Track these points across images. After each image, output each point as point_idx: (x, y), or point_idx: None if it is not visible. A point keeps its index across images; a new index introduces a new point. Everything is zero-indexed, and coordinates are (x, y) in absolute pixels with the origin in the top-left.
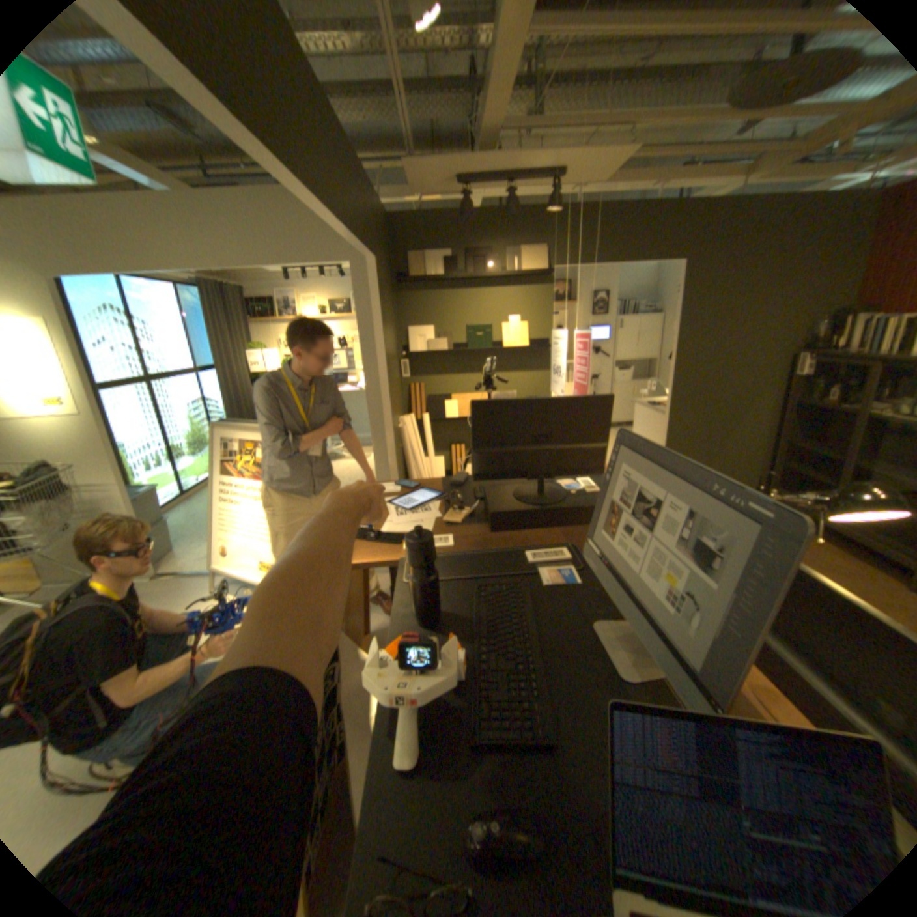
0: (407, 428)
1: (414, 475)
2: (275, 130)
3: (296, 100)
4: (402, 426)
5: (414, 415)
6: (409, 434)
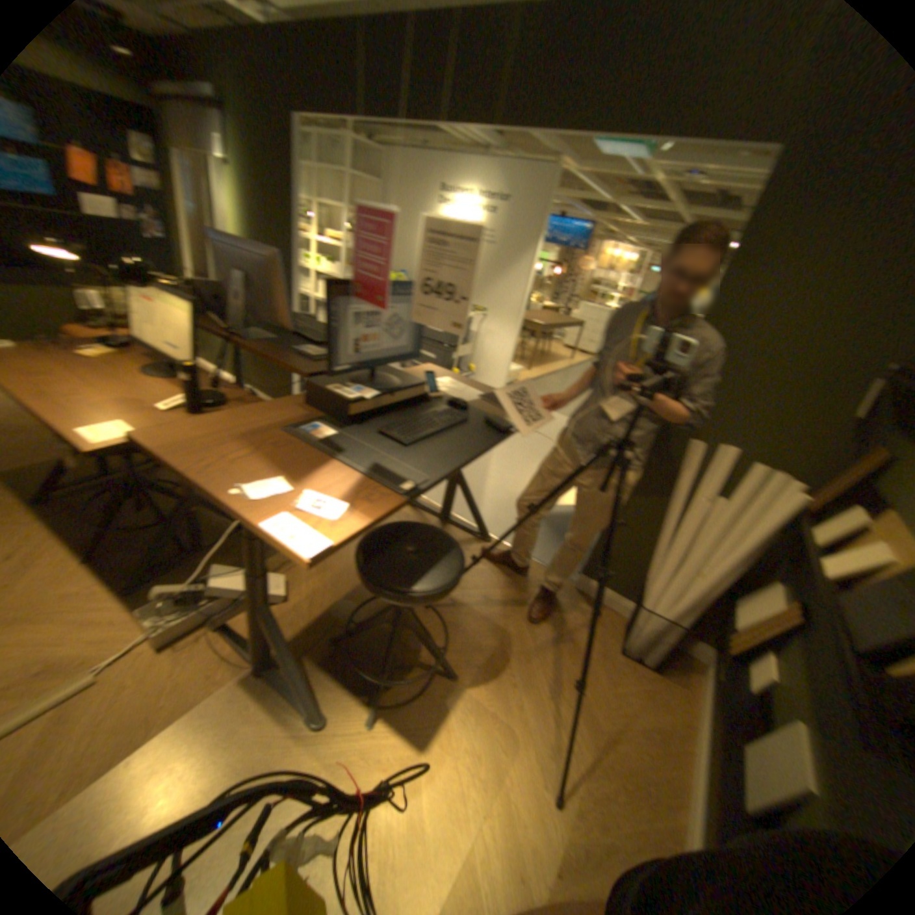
0: (719, 465)
1: (667, 526)
2: (455, 110)
3: (500, 68)
4: (698, 445)
5: (801, 490)
6: (713, 476)
